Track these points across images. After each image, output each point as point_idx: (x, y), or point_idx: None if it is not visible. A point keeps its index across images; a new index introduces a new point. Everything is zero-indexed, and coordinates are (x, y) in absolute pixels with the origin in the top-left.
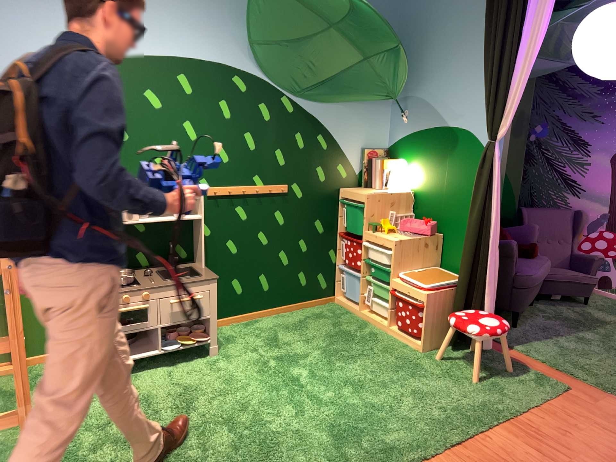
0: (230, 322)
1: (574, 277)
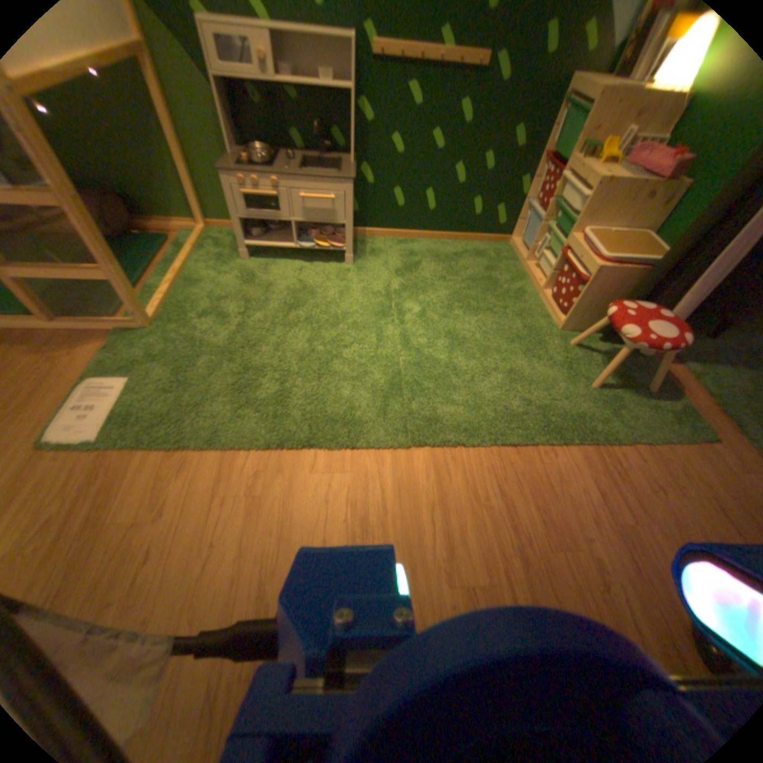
0: (384, 234)
1: None
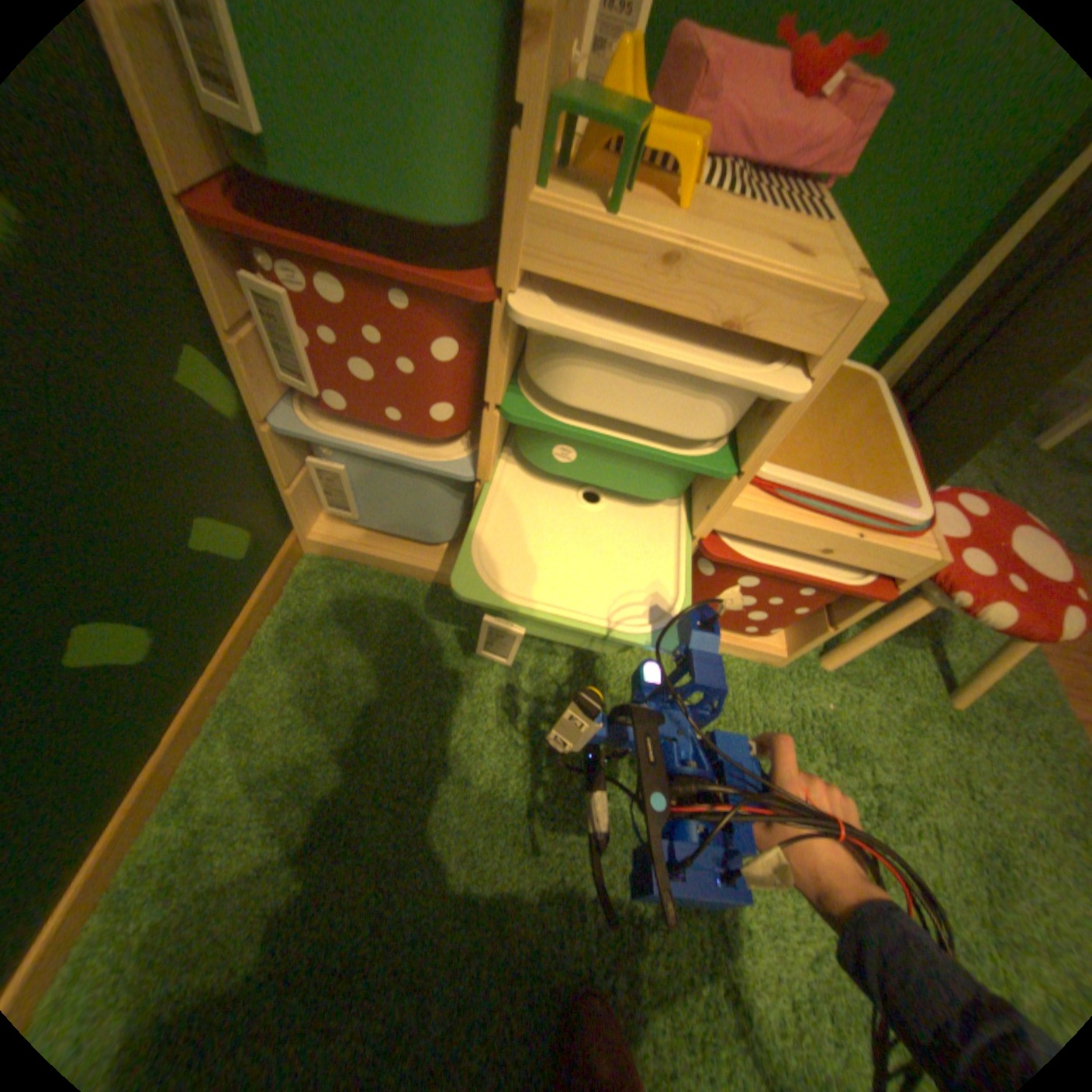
0: None
1: None
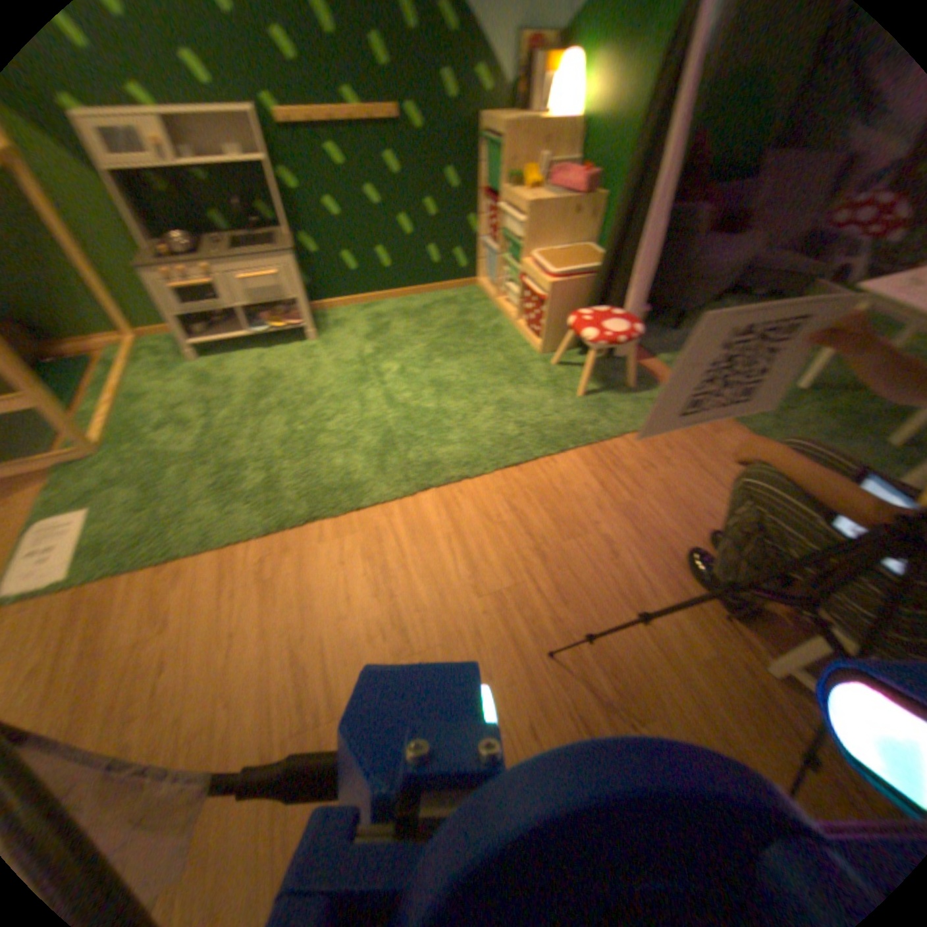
0: (343, 303)
1: (798, 267)
